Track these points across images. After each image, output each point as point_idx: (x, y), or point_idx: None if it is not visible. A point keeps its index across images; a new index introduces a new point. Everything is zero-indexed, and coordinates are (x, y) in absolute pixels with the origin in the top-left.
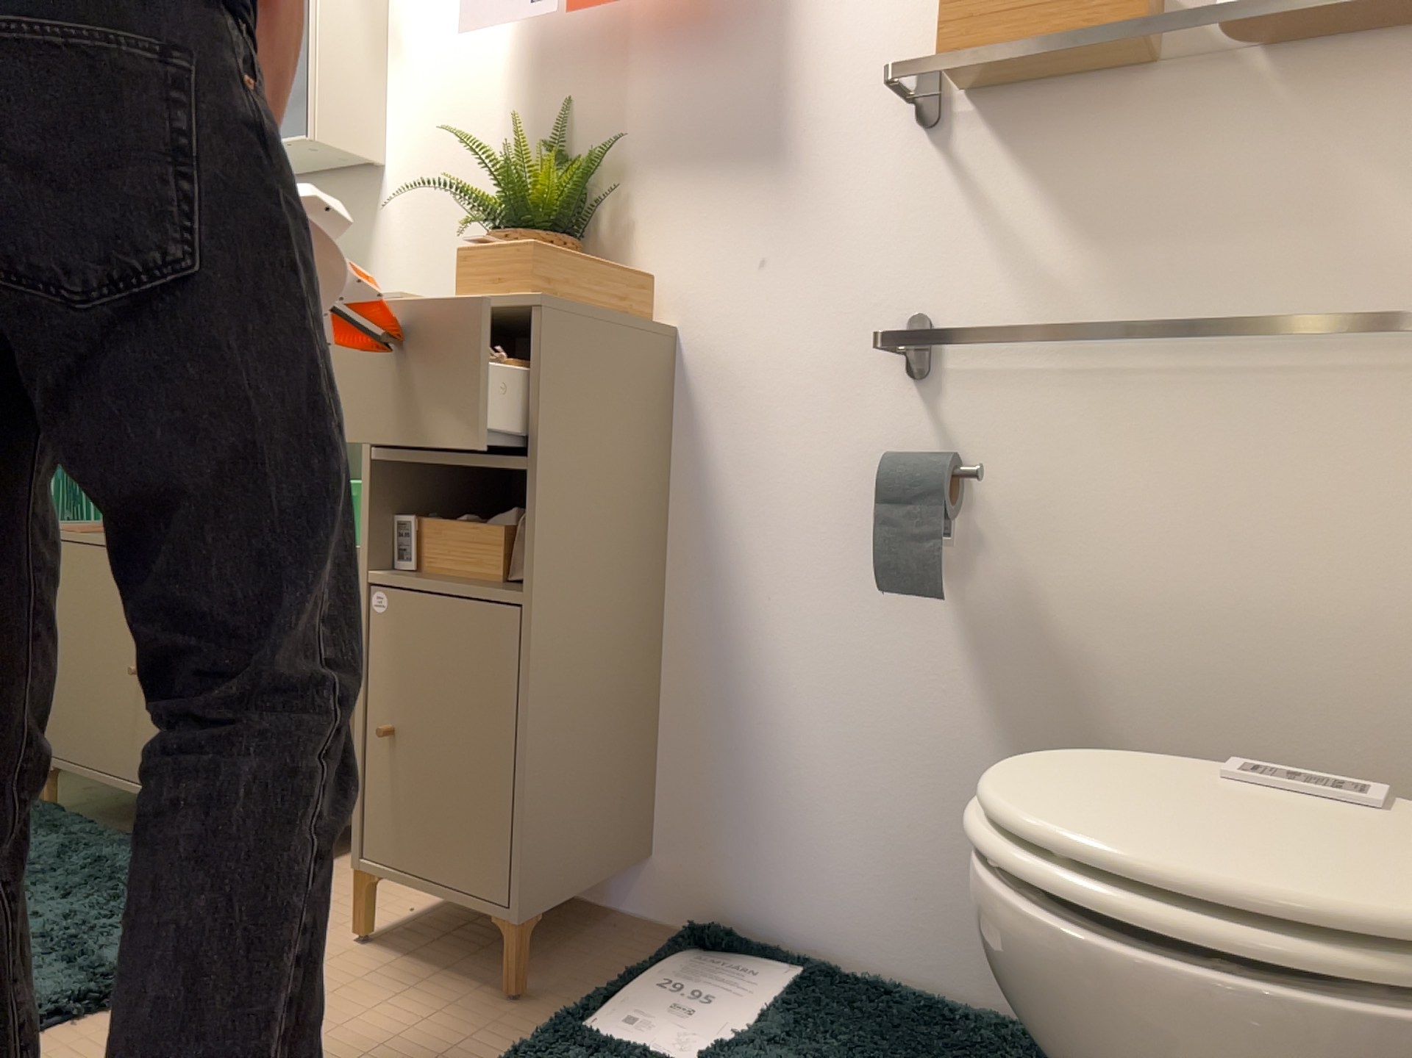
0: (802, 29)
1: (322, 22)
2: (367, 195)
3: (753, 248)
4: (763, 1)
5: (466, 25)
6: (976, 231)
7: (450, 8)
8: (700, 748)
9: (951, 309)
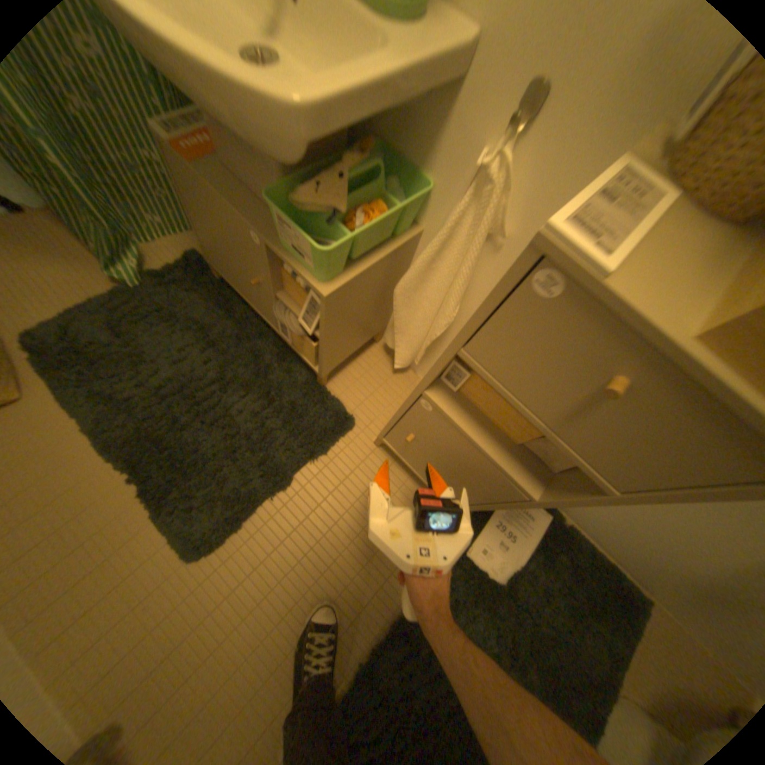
0: None
1: None
2: None
3: None
4: None
5: None
6: None
7: None
8: None
9: None
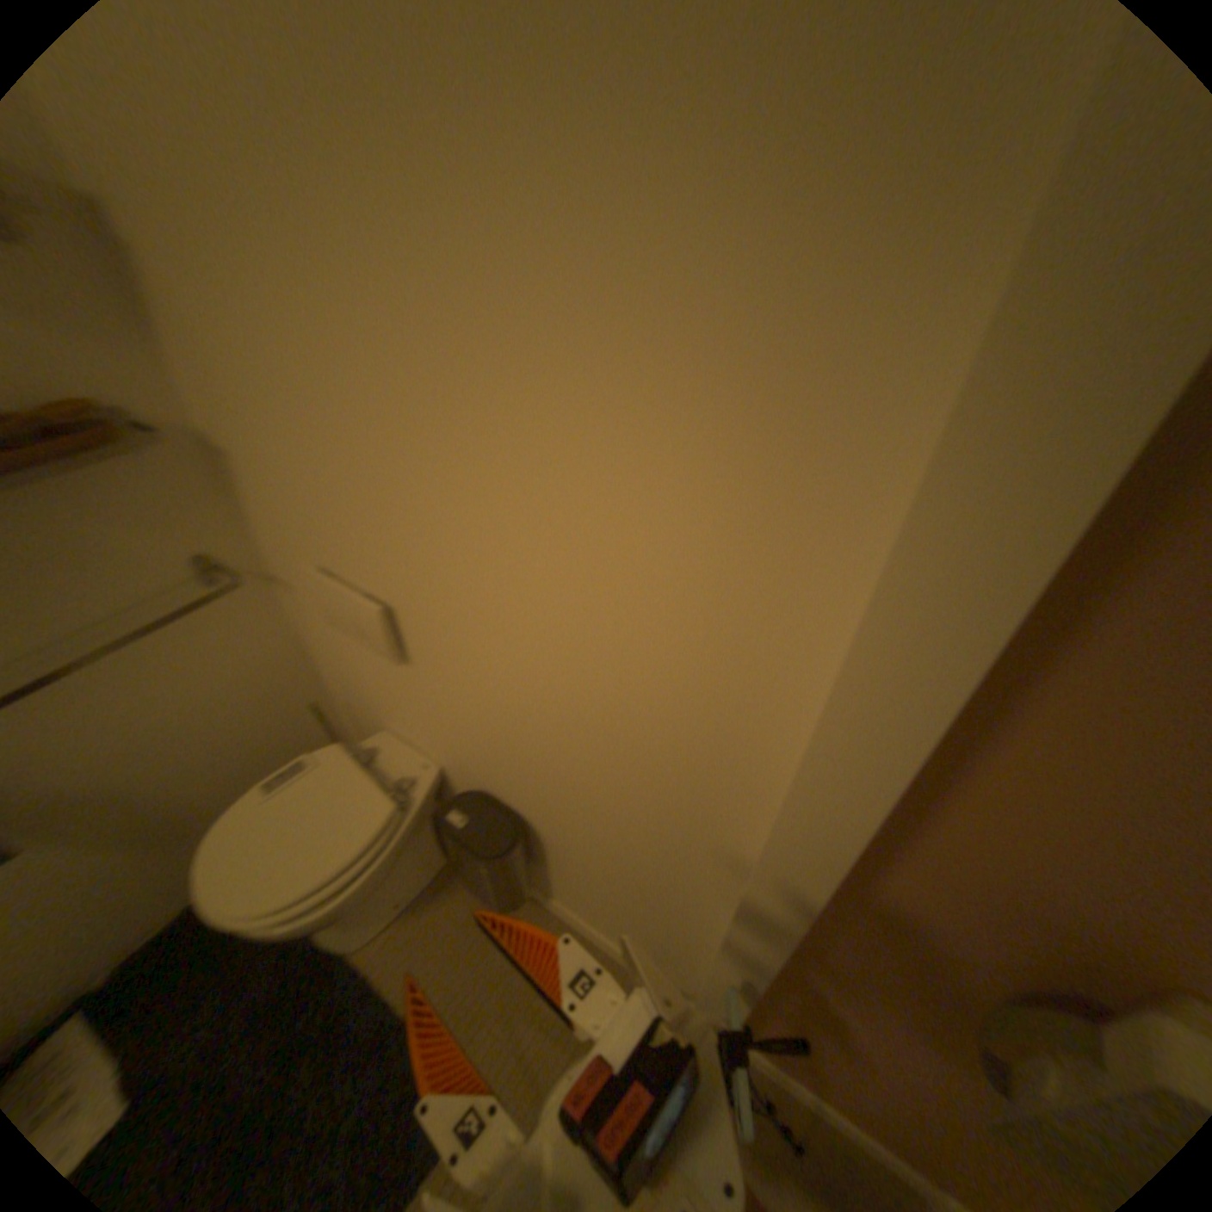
0: None
1: None
2: None
3: None
4: None
5: None
6: None
7: None
8: None
9: None
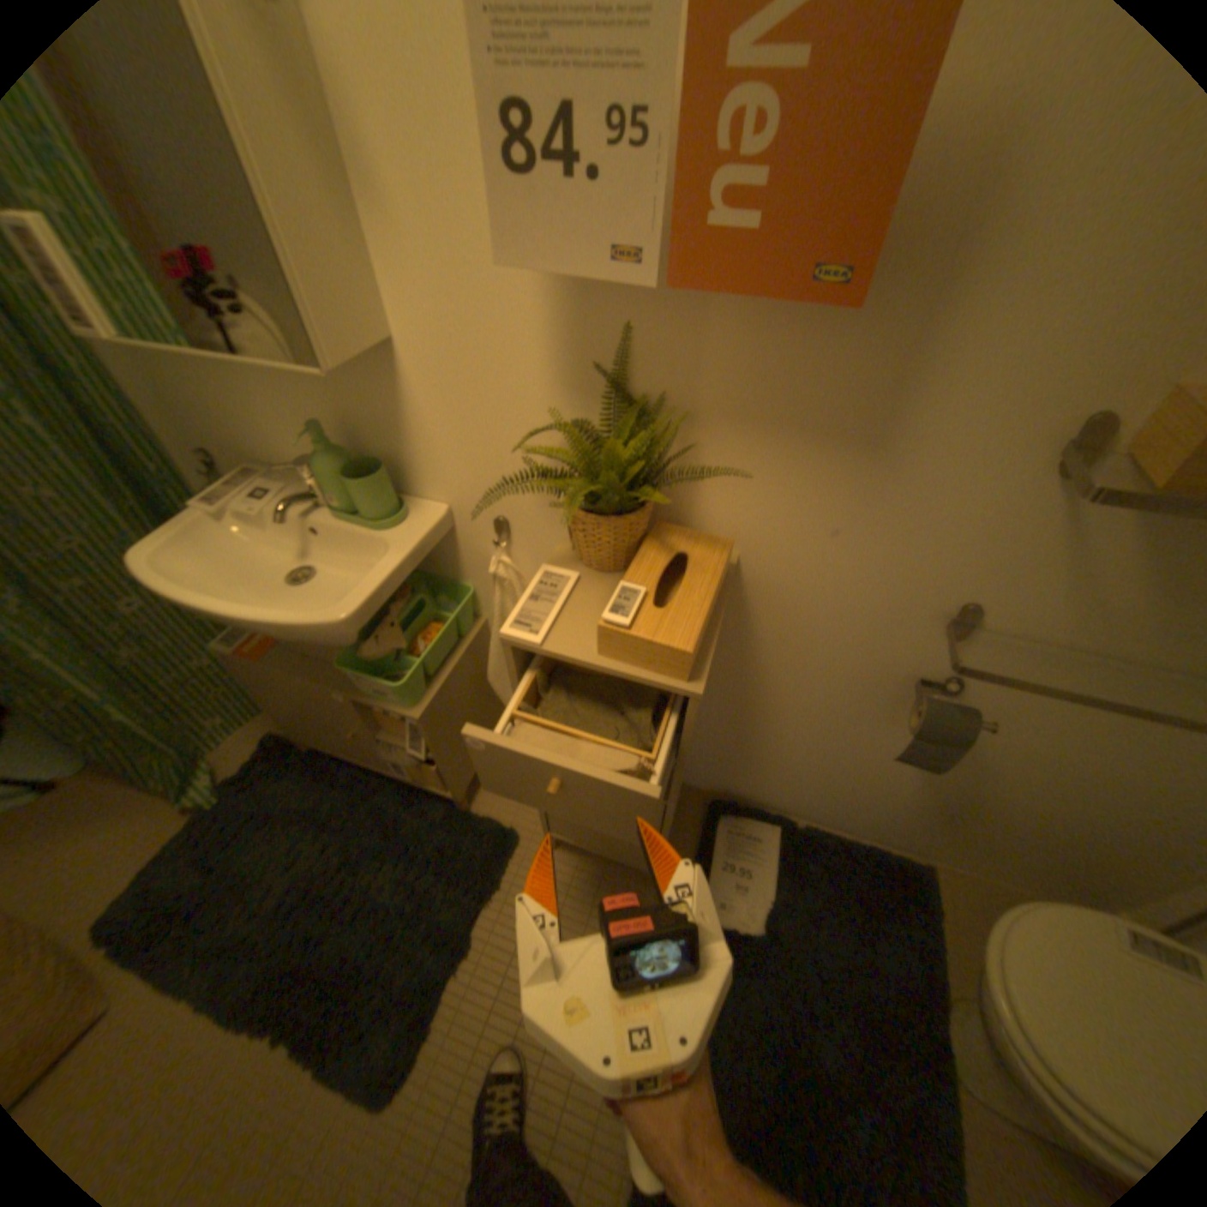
0: (964, 321)
1: (274, 202)
2: (378, 362)
3: (830, 518)
4: (922, 267)
5: (506, 252)
6: (1065, 561)
7: (434, 139)
8: (724, 744)
9: (1007, 604)
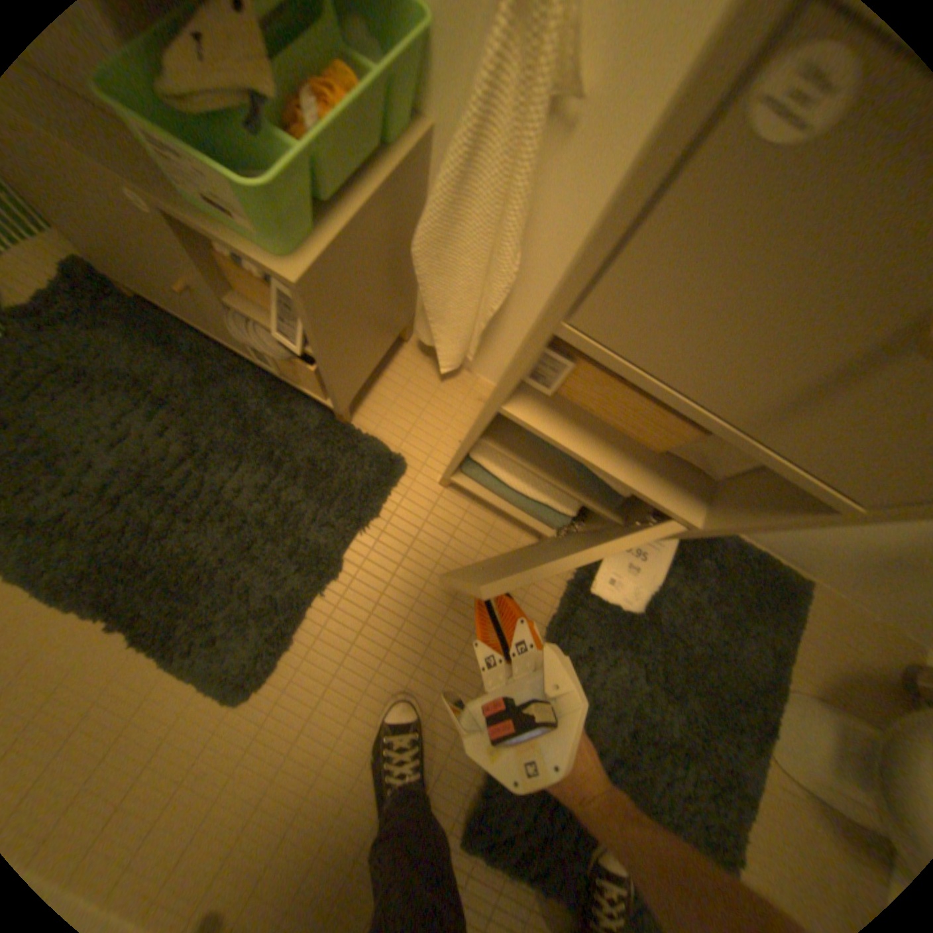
0: None
1: None
2: None
3: None
4: None
5: None
6: None
7: None
8: None
9: None
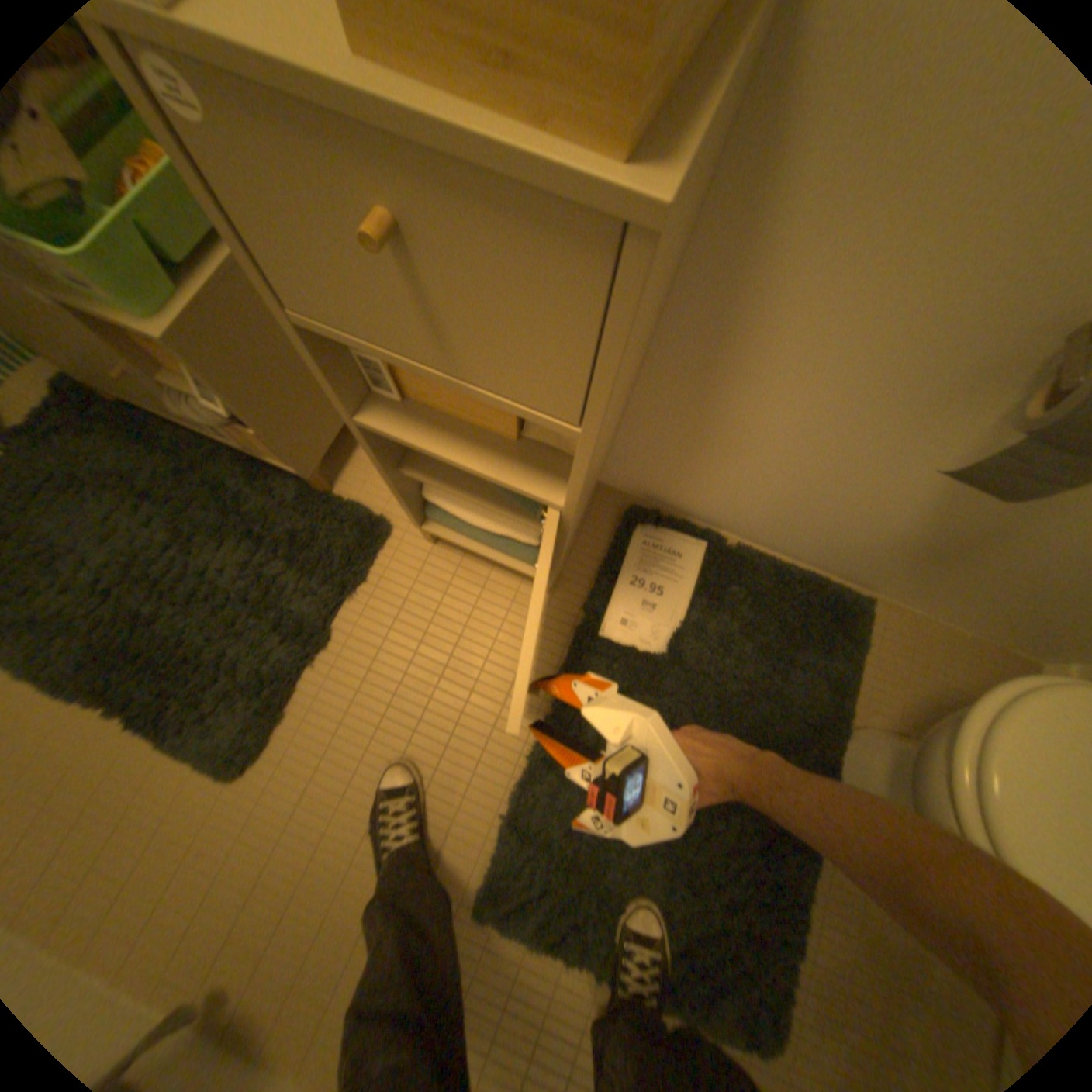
0: None
1: None
2: None
3: None
4: None
5: None
6: None
7: None
8: (662, 432)
9: None
